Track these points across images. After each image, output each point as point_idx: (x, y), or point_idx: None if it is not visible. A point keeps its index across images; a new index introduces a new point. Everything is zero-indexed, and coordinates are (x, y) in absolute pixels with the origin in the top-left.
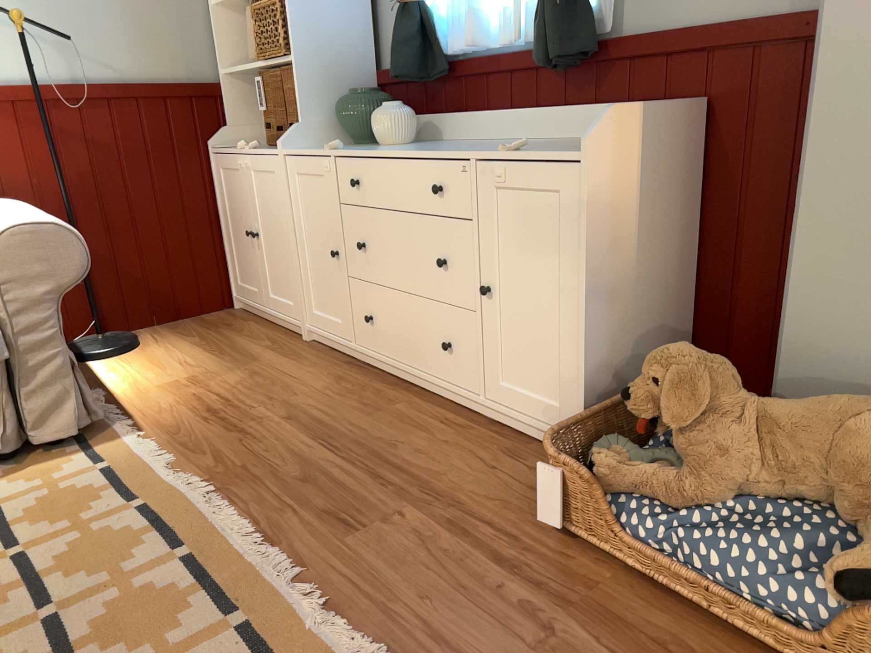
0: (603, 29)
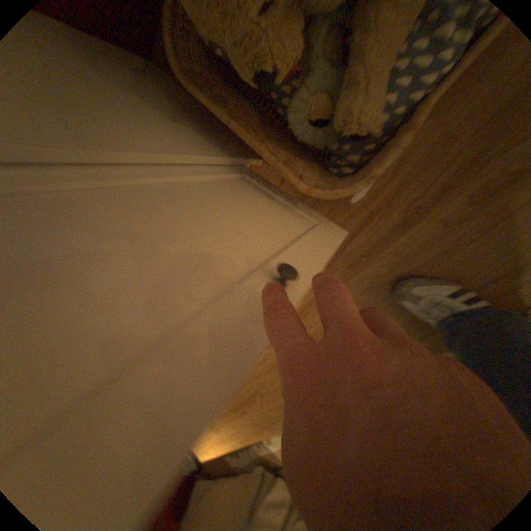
0: None
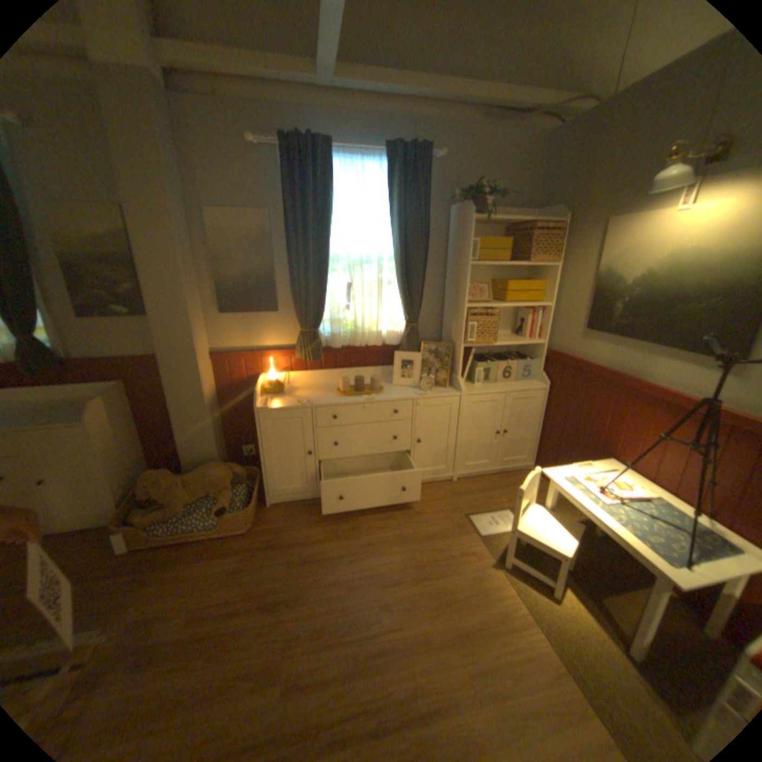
0: (60, 356)
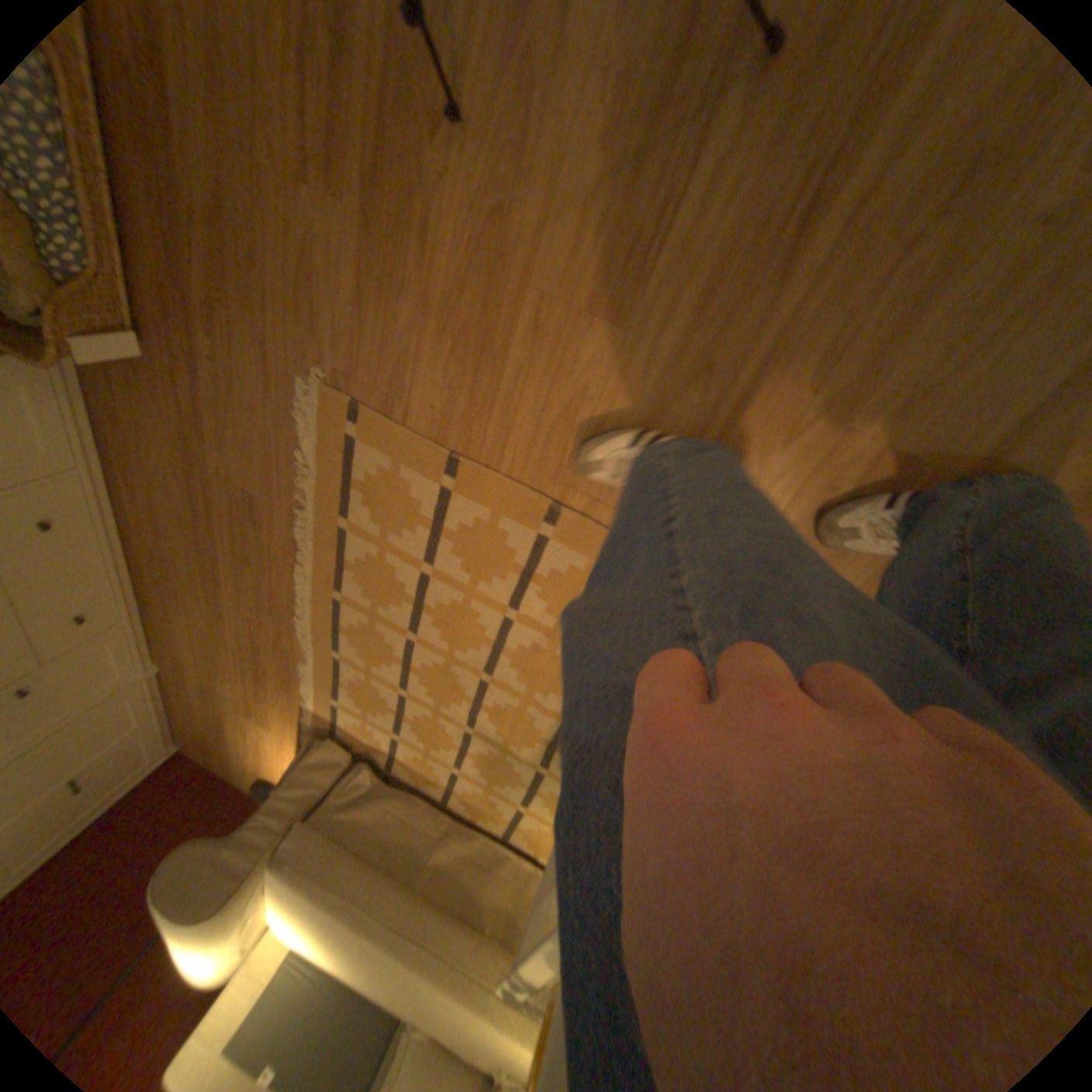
0: None
